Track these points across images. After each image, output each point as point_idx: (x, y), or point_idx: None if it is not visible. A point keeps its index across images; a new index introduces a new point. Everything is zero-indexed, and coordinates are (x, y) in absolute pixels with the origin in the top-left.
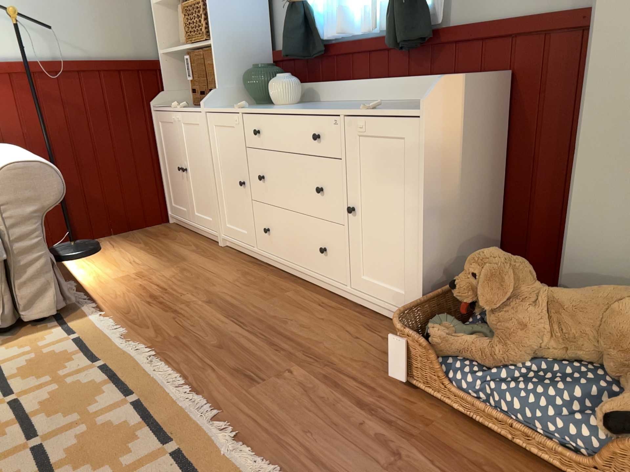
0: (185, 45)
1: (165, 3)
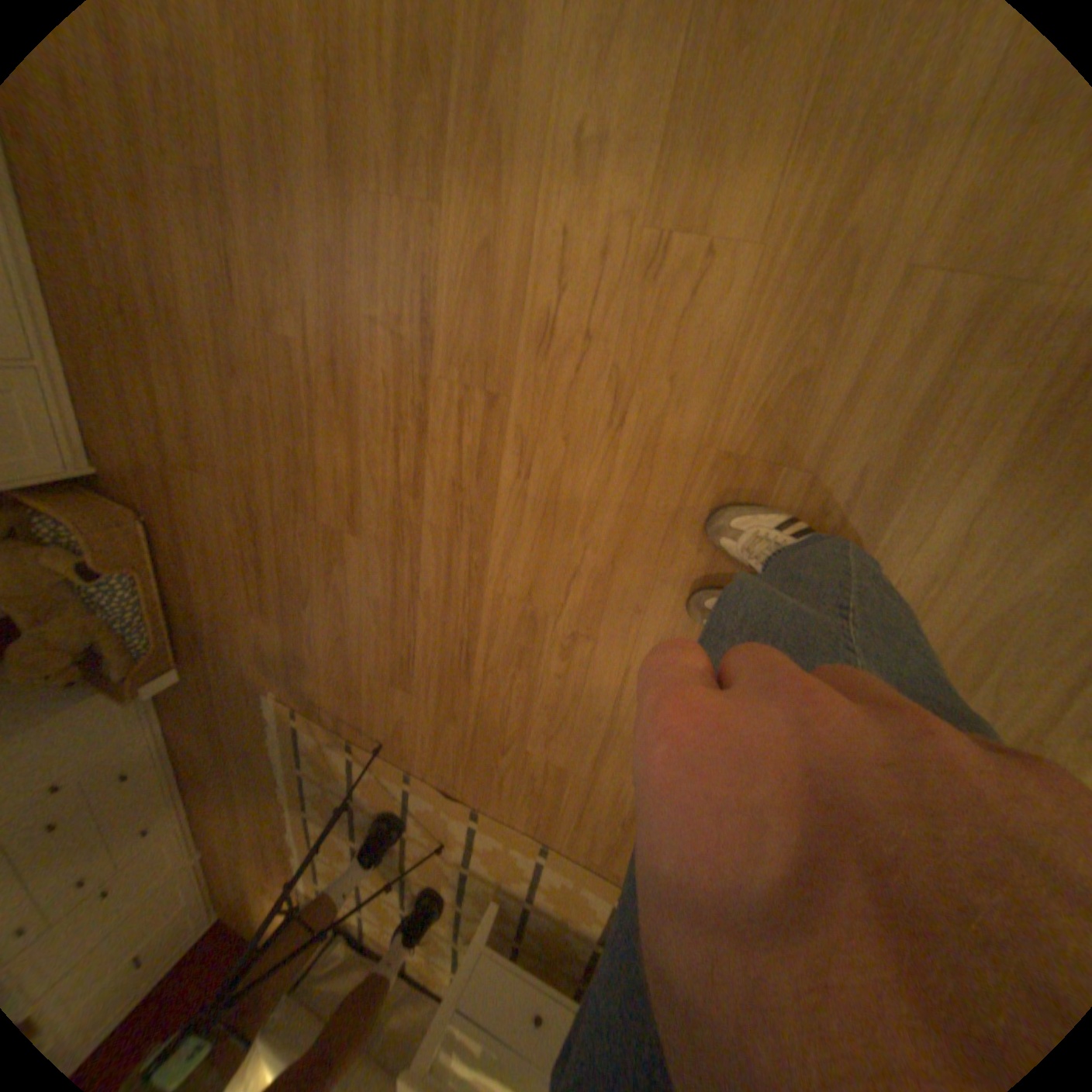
0: None
1: None
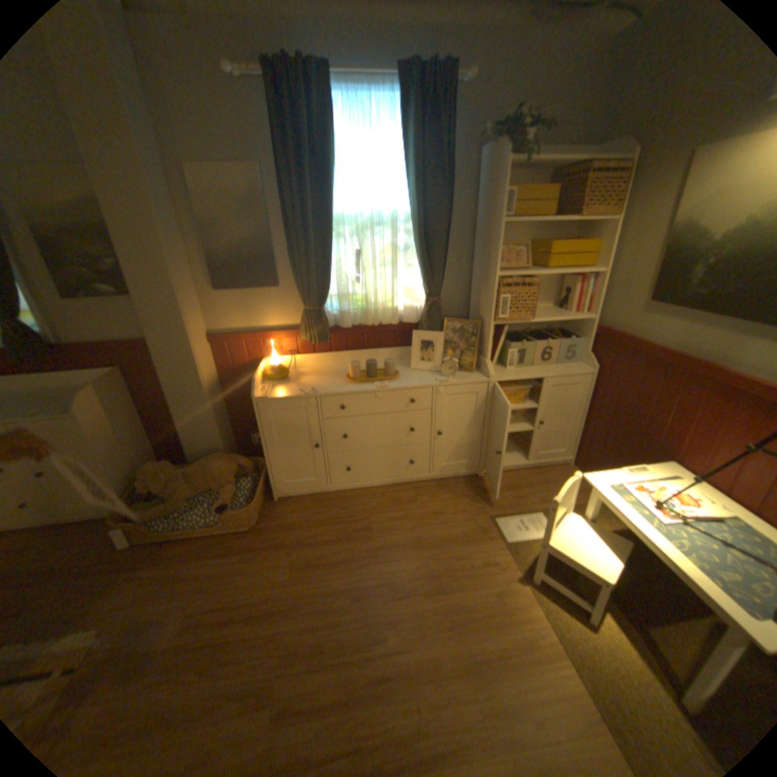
0: None
1: None
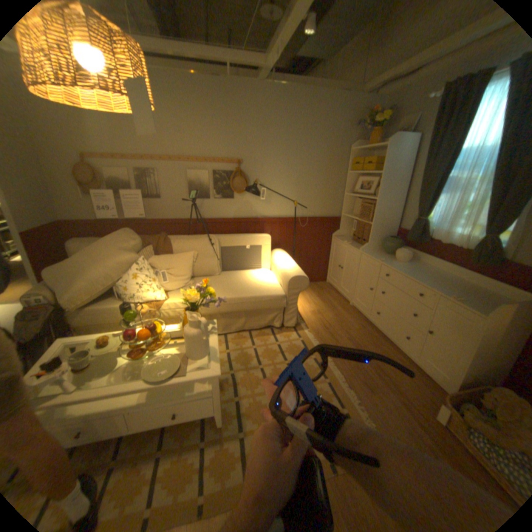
0: (356, 215)
1: (350, 193)
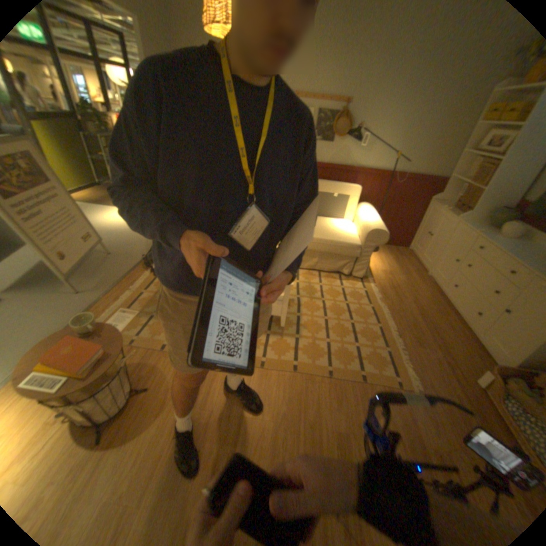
0: (470, 177)
1: (472, 150)
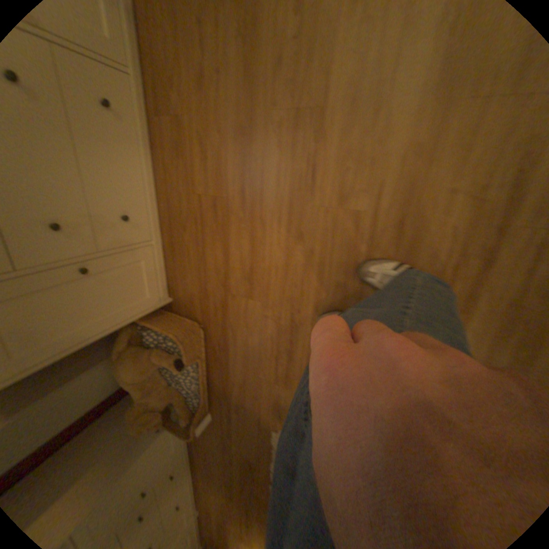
0: None
1: None
